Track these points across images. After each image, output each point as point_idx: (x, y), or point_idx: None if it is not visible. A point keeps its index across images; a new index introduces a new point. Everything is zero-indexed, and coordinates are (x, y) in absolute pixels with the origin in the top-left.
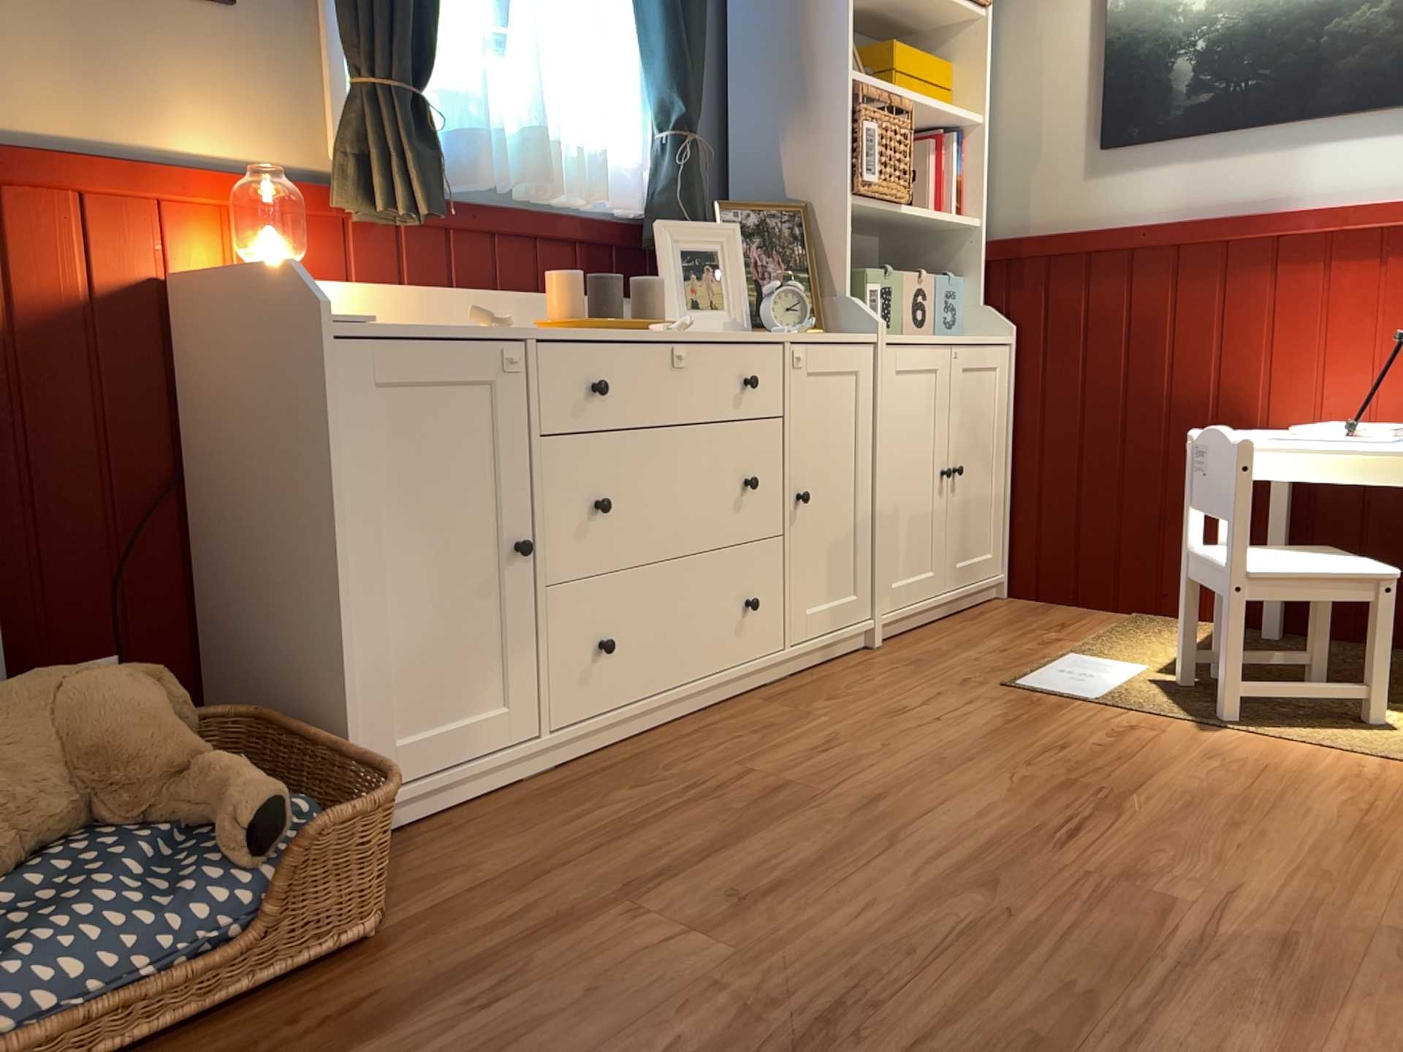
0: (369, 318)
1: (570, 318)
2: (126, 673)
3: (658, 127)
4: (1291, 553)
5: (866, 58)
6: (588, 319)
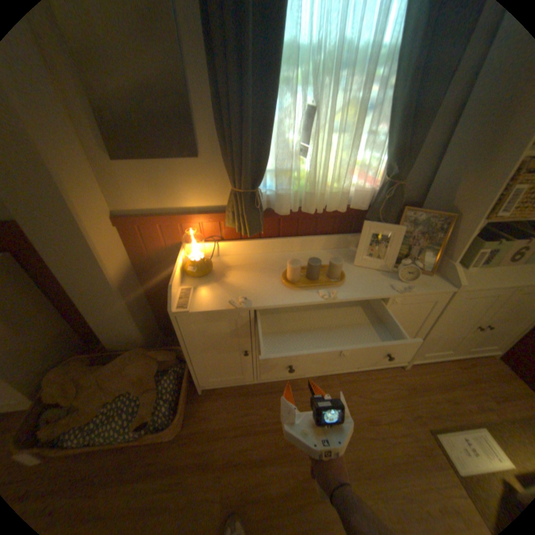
0: (189, 309)
1: (290, 282)
2: (146, 359)
3: (387, 173)
4: None
5: None
6: (294, 286)
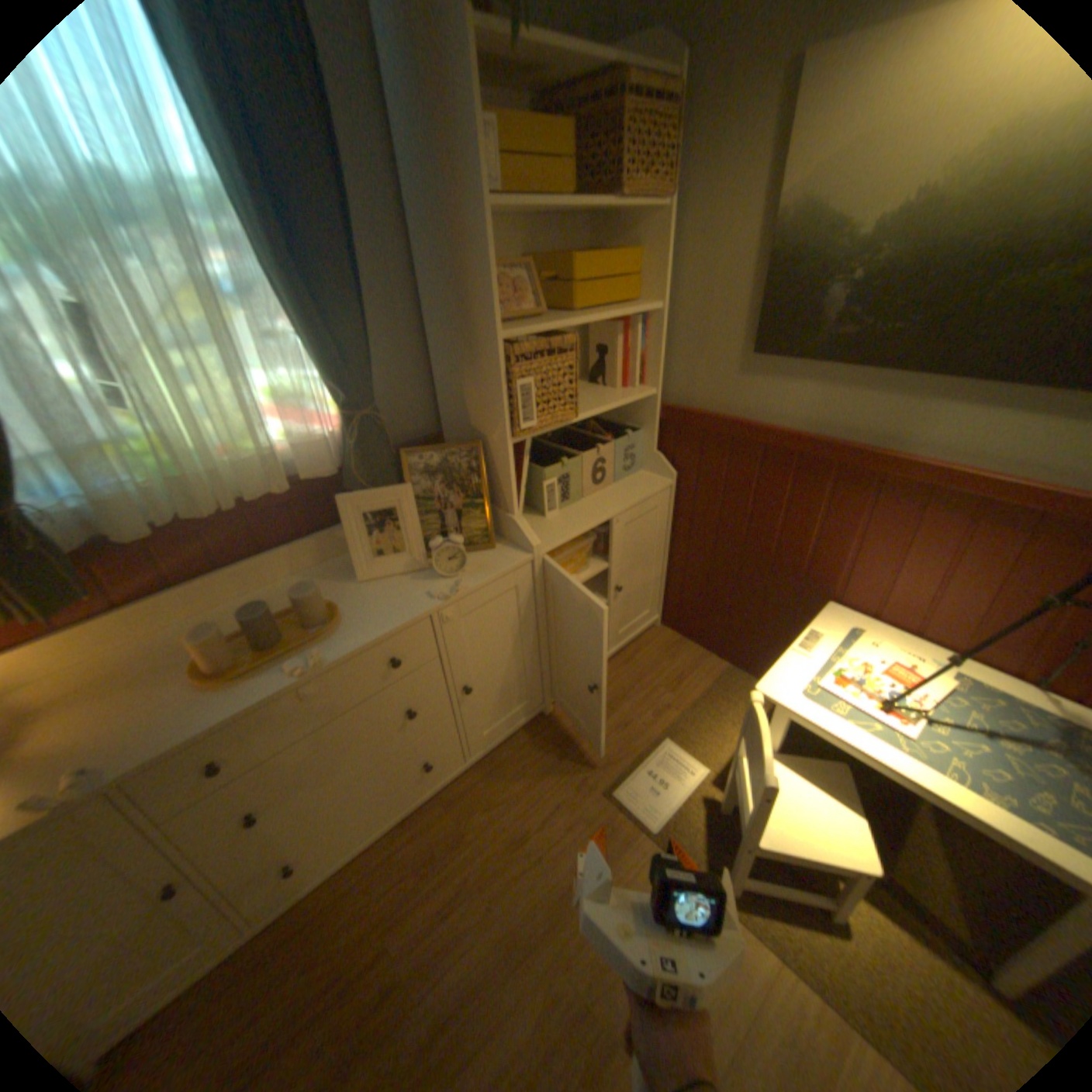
0: None
1: (210, 676)
2: None
3: (336, 401)
4: (812, 787)
5: (554, 264)
6: (220, 681)
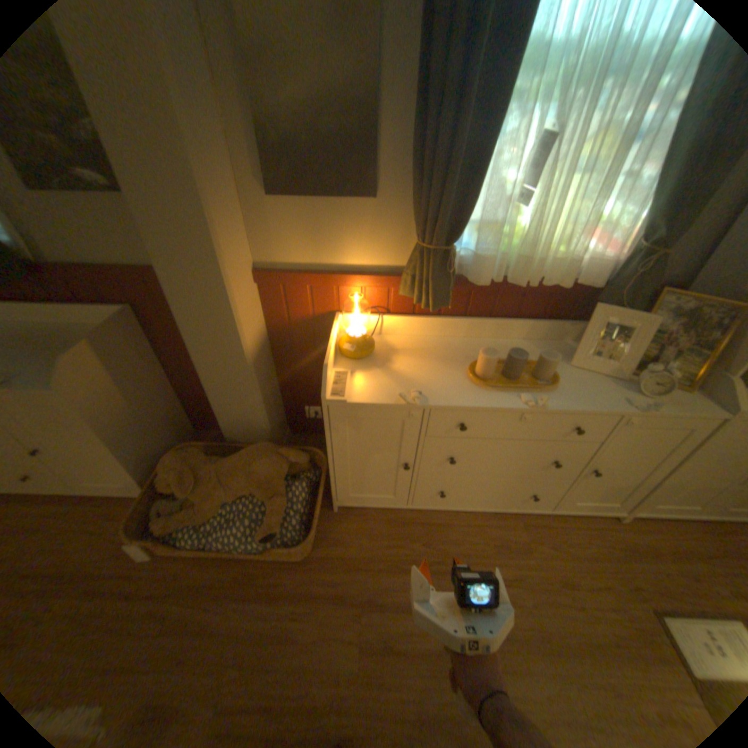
0: (347, 398)
1: (480, 378)
2: (276, 457)
3: (645, 236)
4: None
5: None
6: (486, 384)
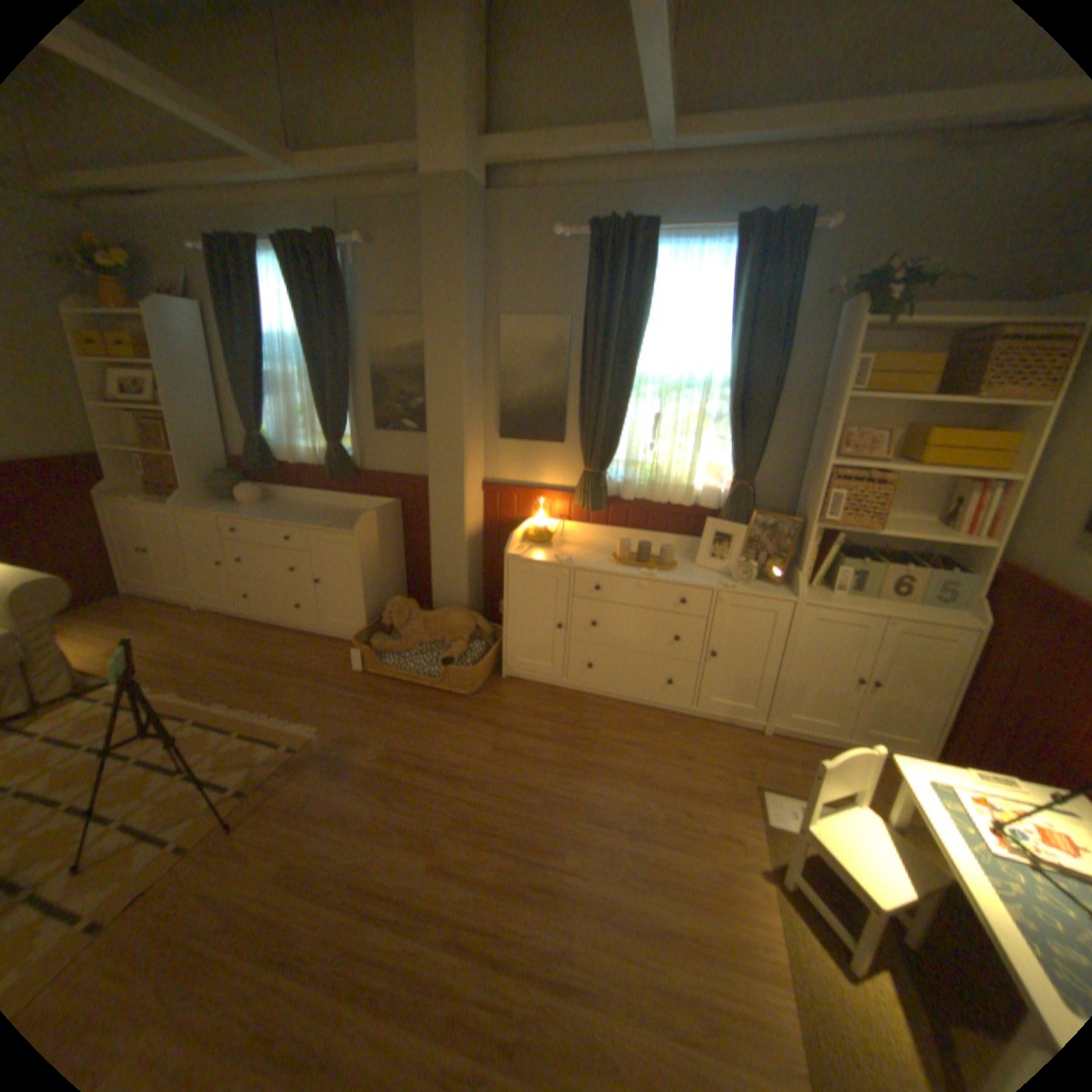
0: (520, 556)
1: (616, 559)
2: (467, 616)
3: (733, 475)
4: (897, 859)
5: (921, 432)
6: (618, 562)
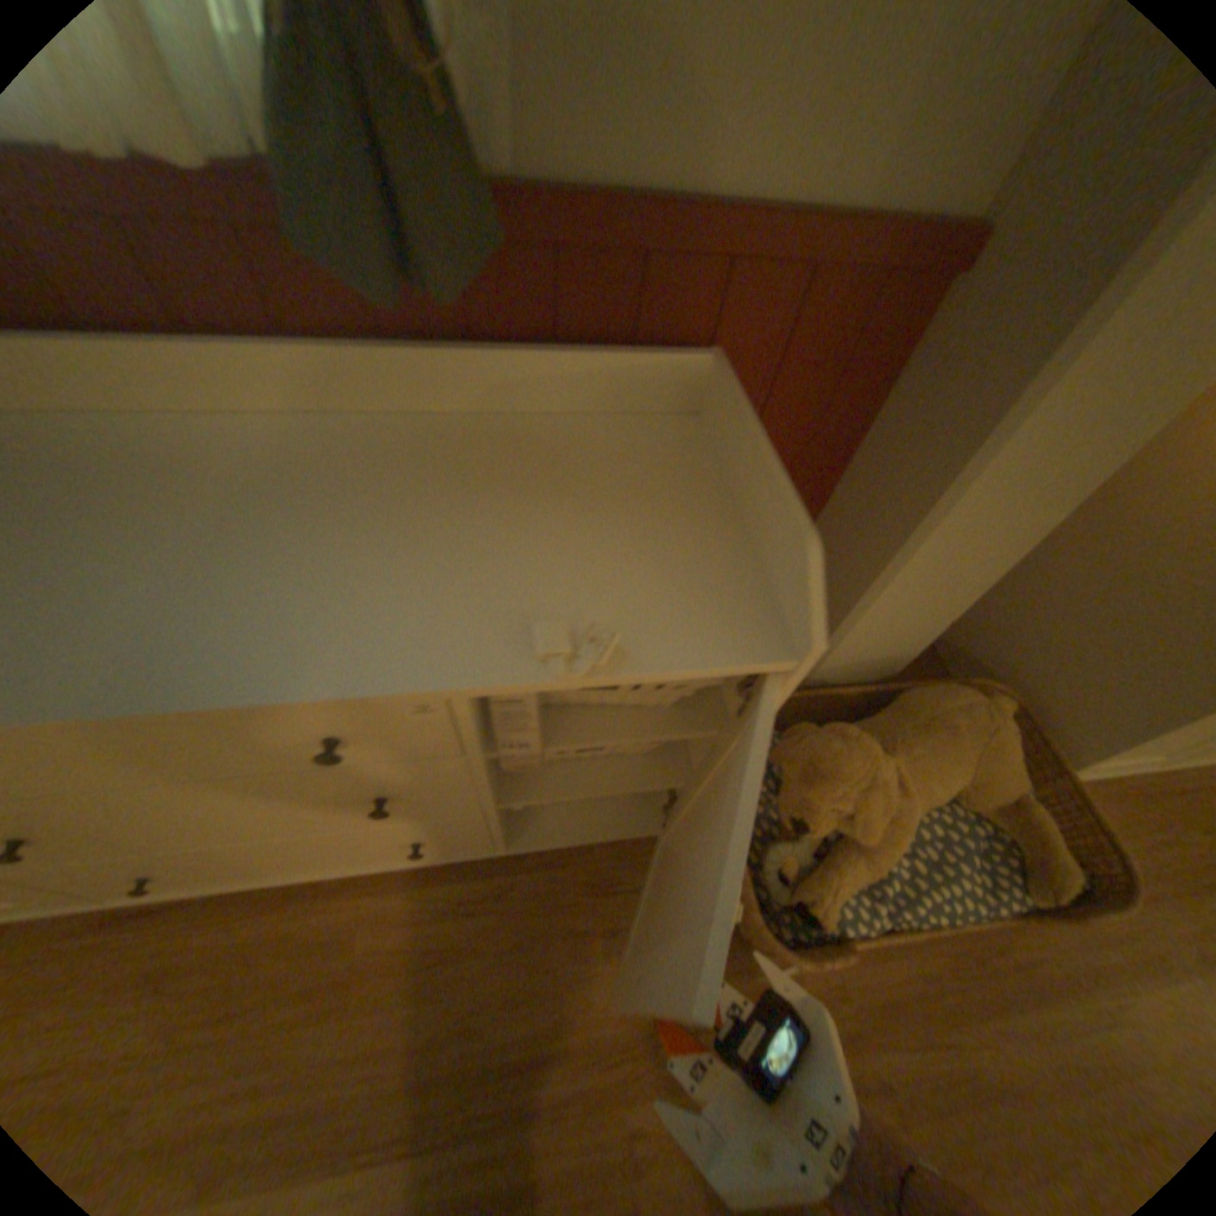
0: None
1: None
2: (1010, 716)
3: None
4: None
5: None
6: None
